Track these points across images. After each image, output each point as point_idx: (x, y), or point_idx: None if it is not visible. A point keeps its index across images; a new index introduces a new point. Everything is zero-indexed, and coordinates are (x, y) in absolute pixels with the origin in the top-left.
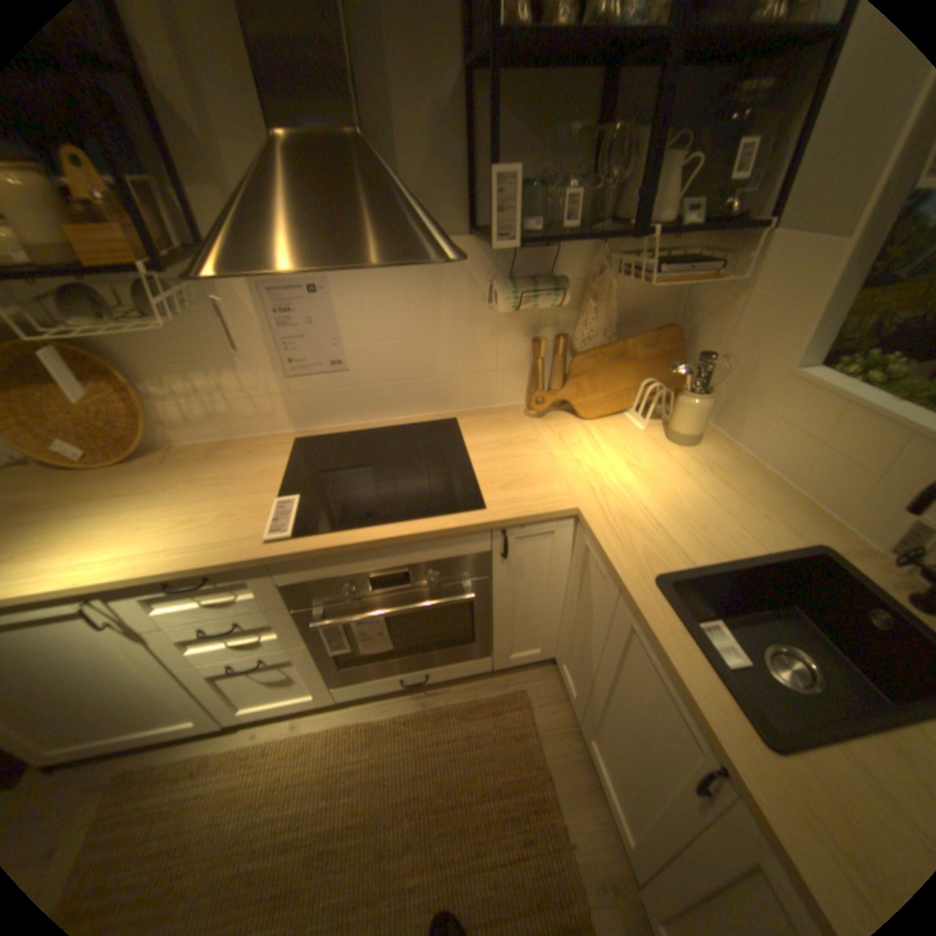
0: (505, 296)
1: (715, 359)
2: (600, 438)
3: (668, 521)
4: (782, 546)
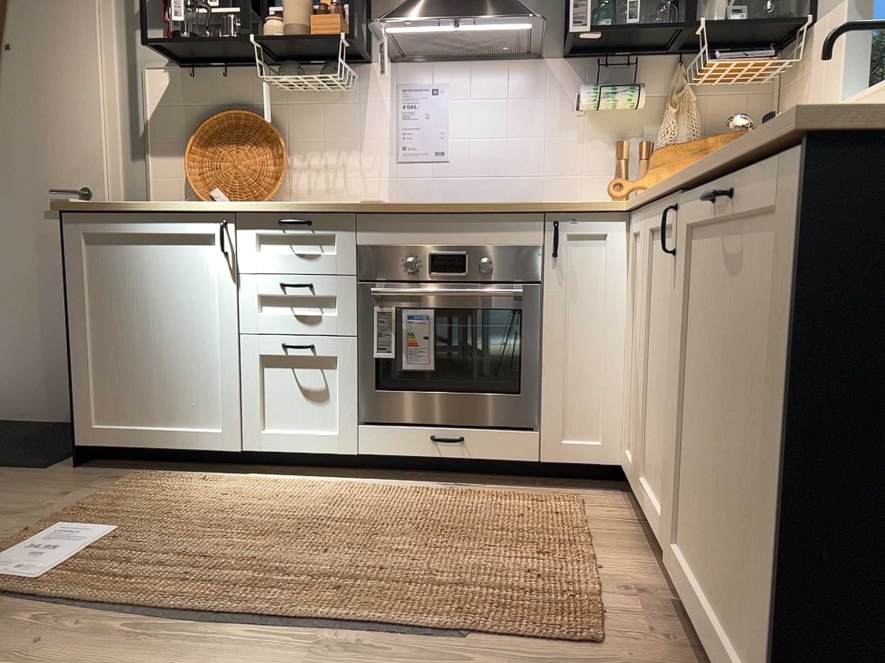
0: (588, 101)
1: None
2: None
3: None
4: None
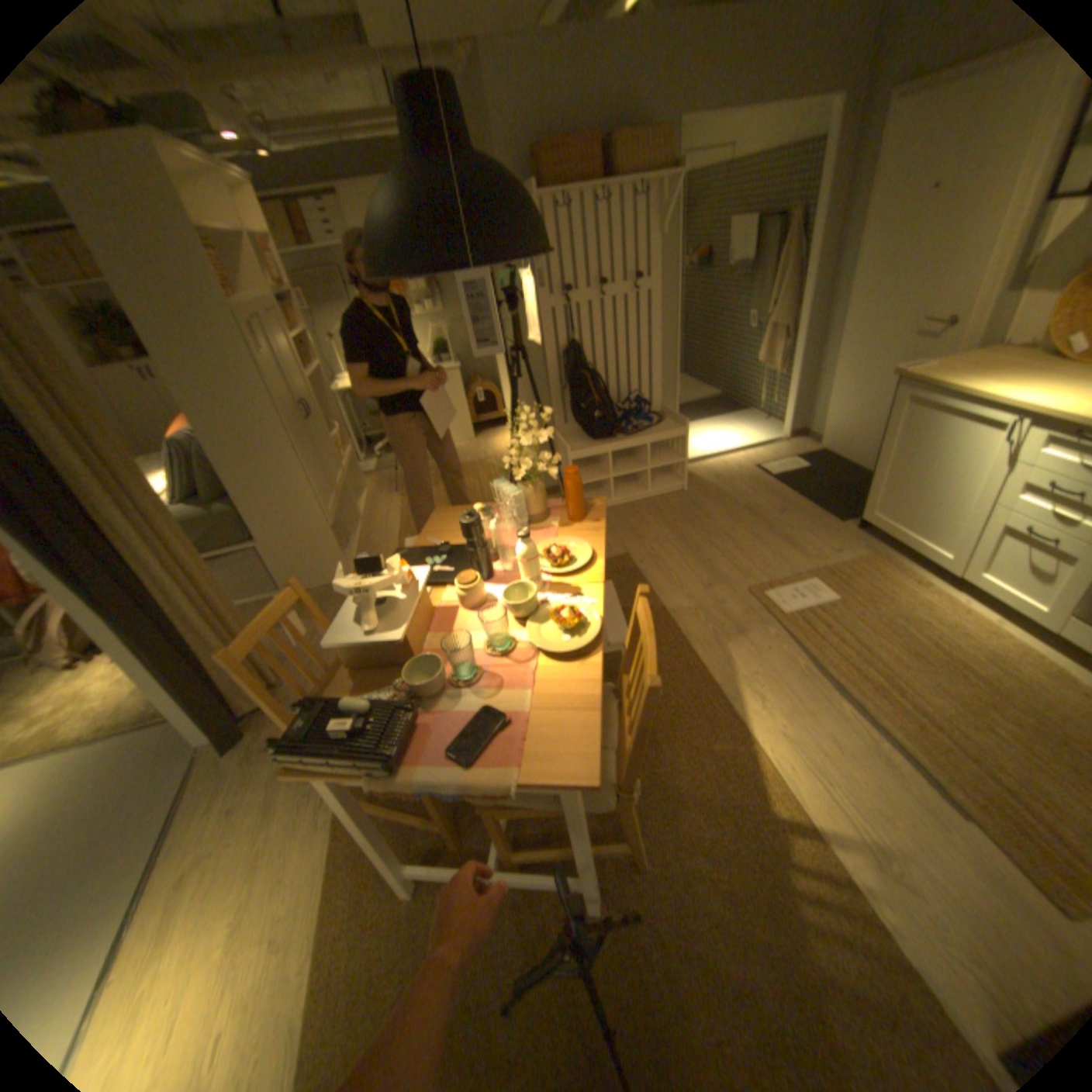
0: None
1: None
2: None
3: None
4: None
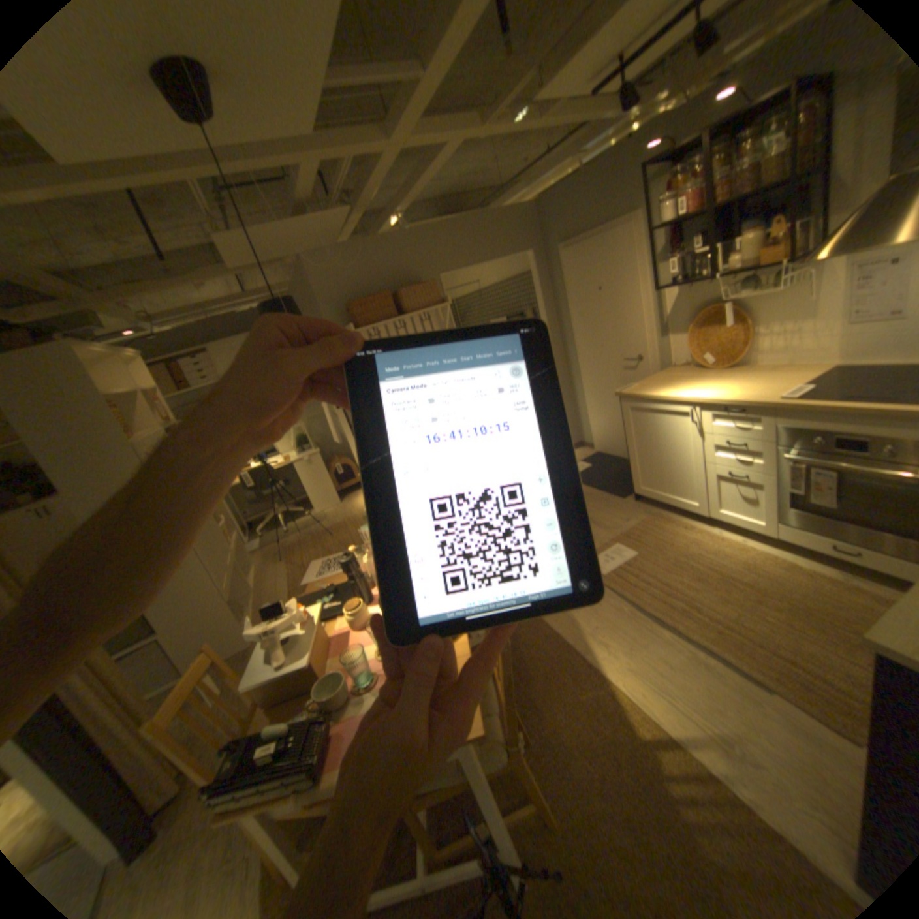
0: None
1: None
2: None
3: None
4: None
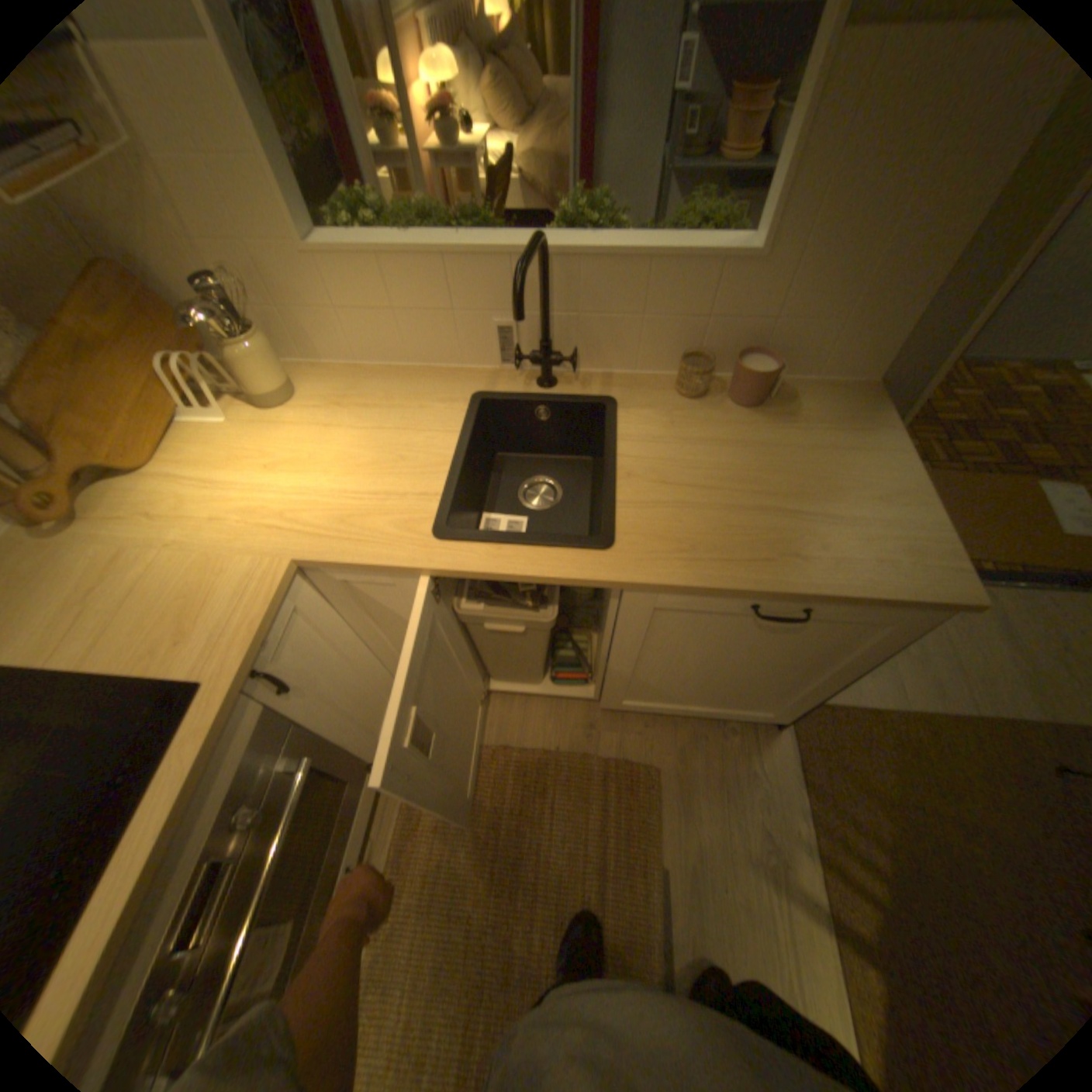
0: None
1: (199, 280)
2: (191, 469)
3: (374, 482)
4: (455, 419)
